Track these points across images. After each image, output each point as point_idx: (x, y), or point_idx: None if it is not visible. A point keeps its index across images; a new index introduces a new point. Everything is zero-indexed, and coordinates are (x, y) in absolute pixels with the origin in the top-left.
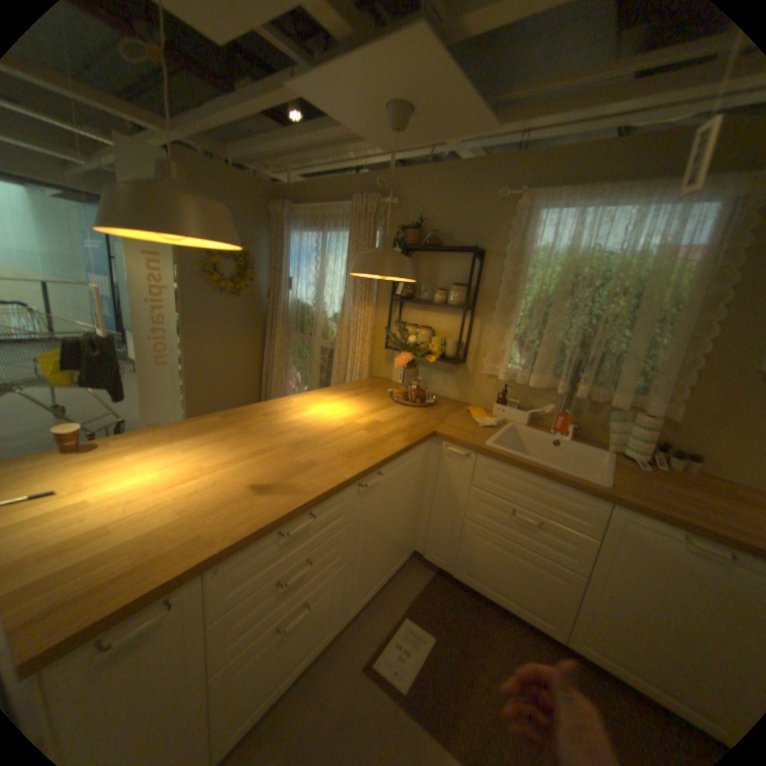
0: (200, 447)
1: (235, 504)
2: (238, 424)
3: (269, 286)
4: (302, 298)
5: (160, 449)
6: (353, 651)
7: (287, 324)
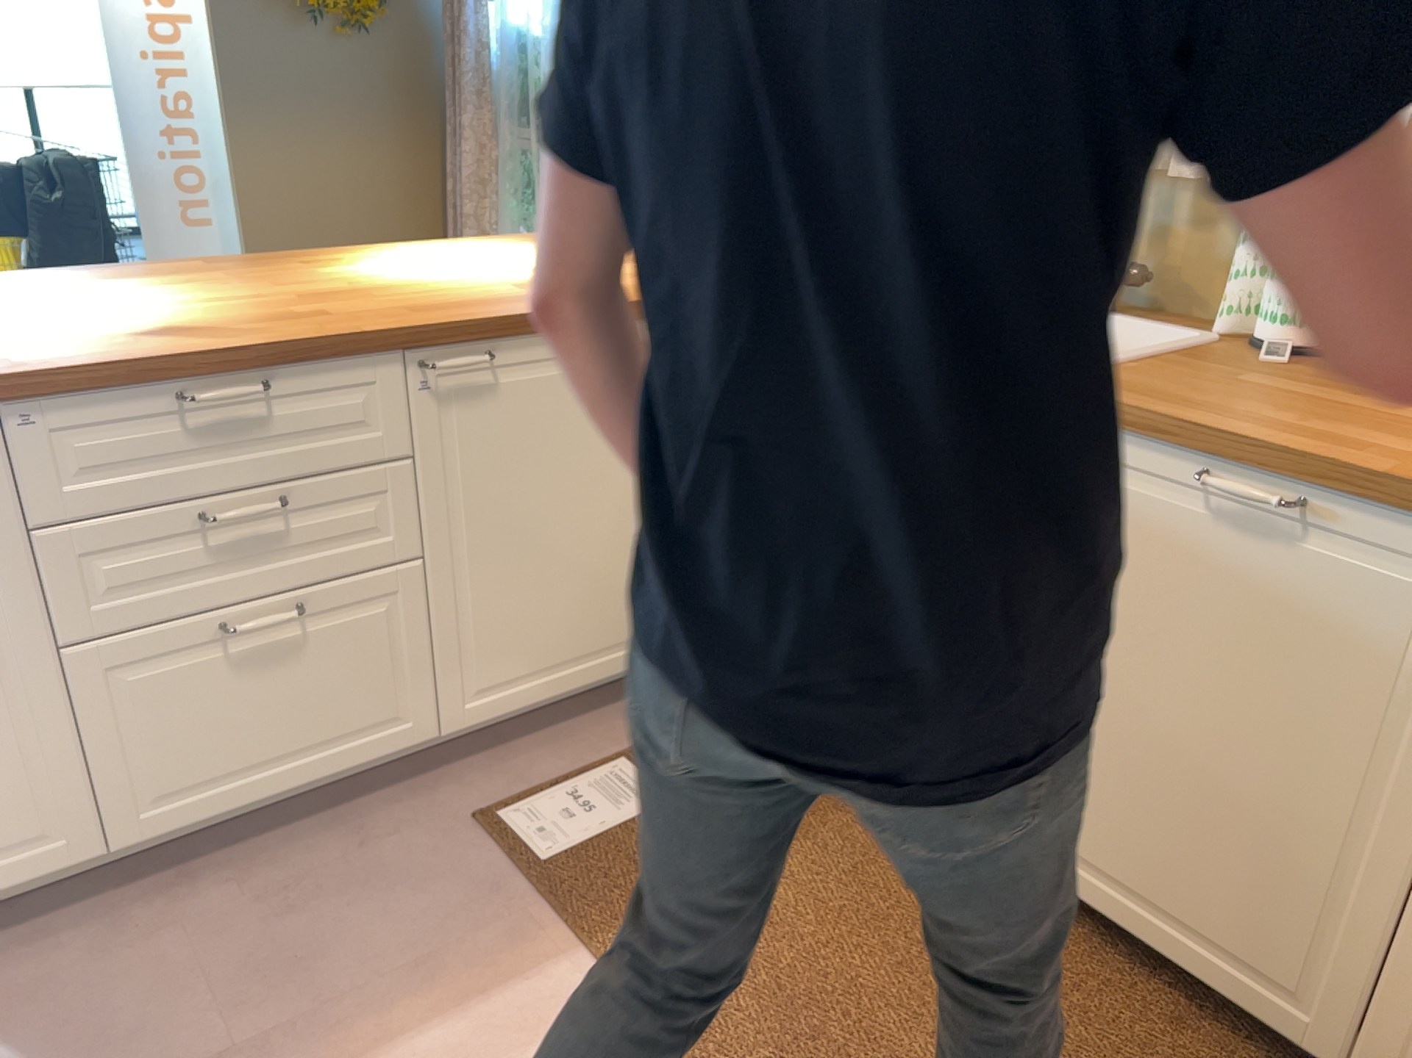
0: (123, 290)
1: (108, 341)
2: (233, 271)
3: (448, 4)
4: (522, 24)
5: (45, 290)
6: (470, 787)
7: (493, 105)
